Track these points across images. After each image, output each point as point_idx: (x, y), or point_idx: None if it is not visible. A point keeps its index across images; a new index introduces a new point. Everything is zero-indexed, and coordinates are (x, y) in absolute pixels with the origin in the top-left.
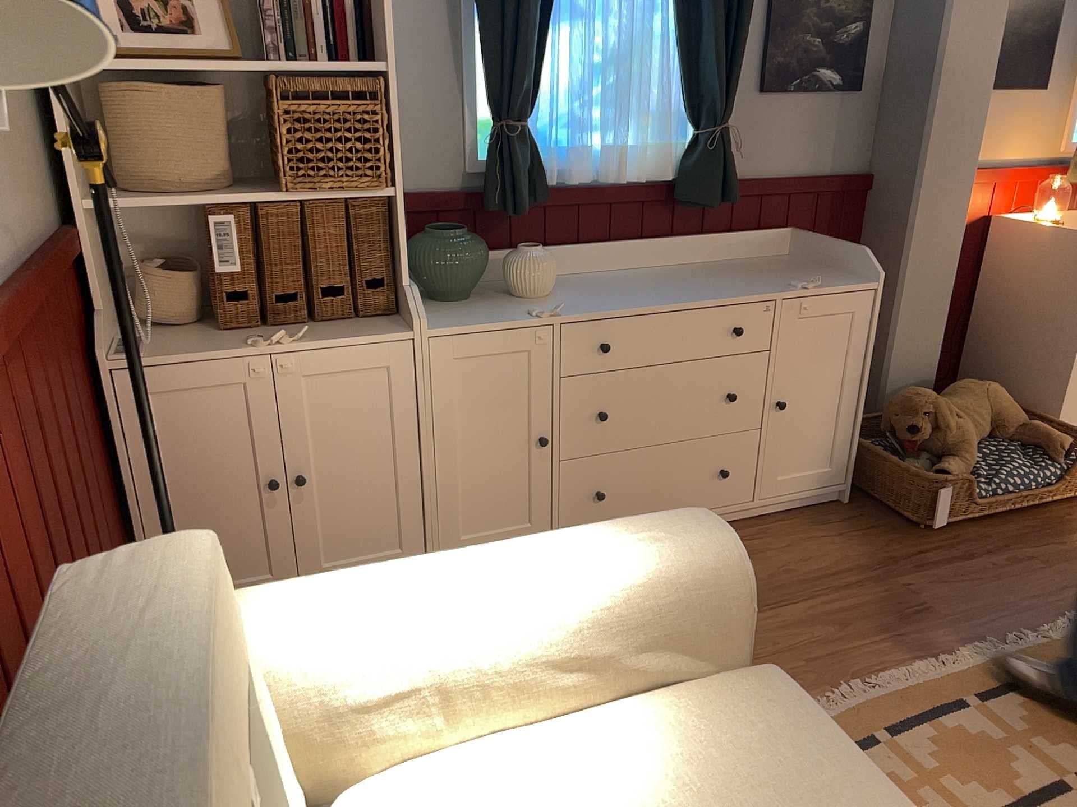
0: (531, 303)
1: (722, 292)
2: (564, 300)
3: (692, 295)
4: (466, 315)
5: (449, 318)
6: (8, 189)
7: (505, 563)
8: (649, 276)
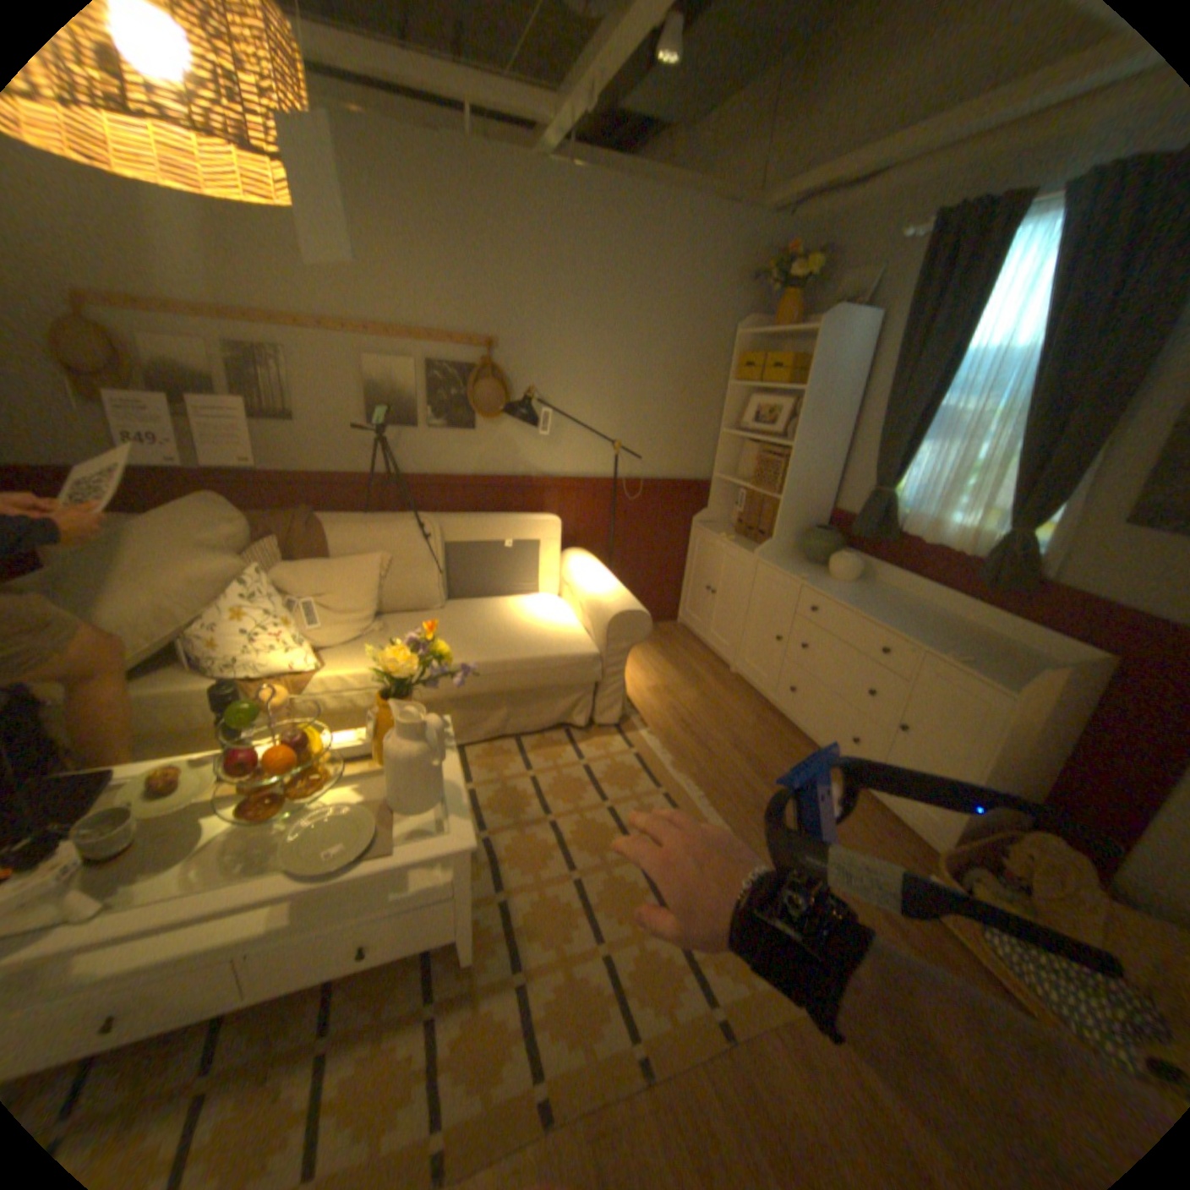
0: (822, 578)
1: (906, 628)
2: (838, 585)
3: (885, 617)
4: (787, 565)
5: (780, 562)
6: (664, 460)
7: (603, 581)
8: (925, 612)
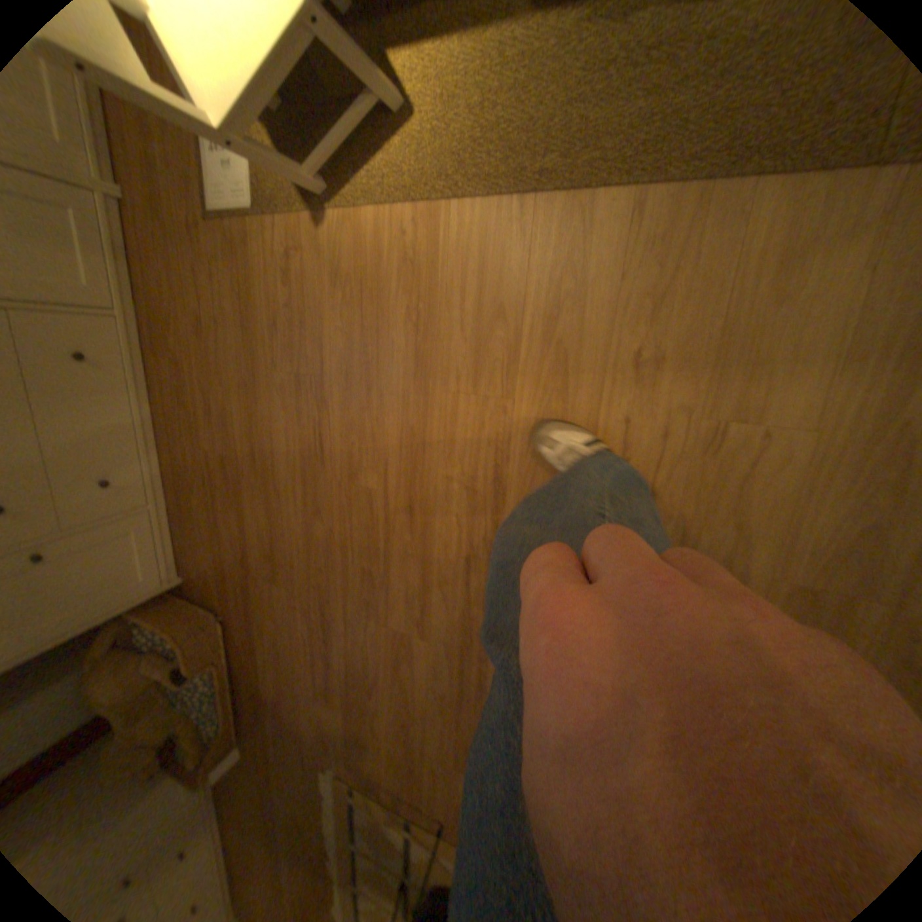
0: None
1: None
2: None
3: None
4: None
5: None
6: None
7: None
8: None
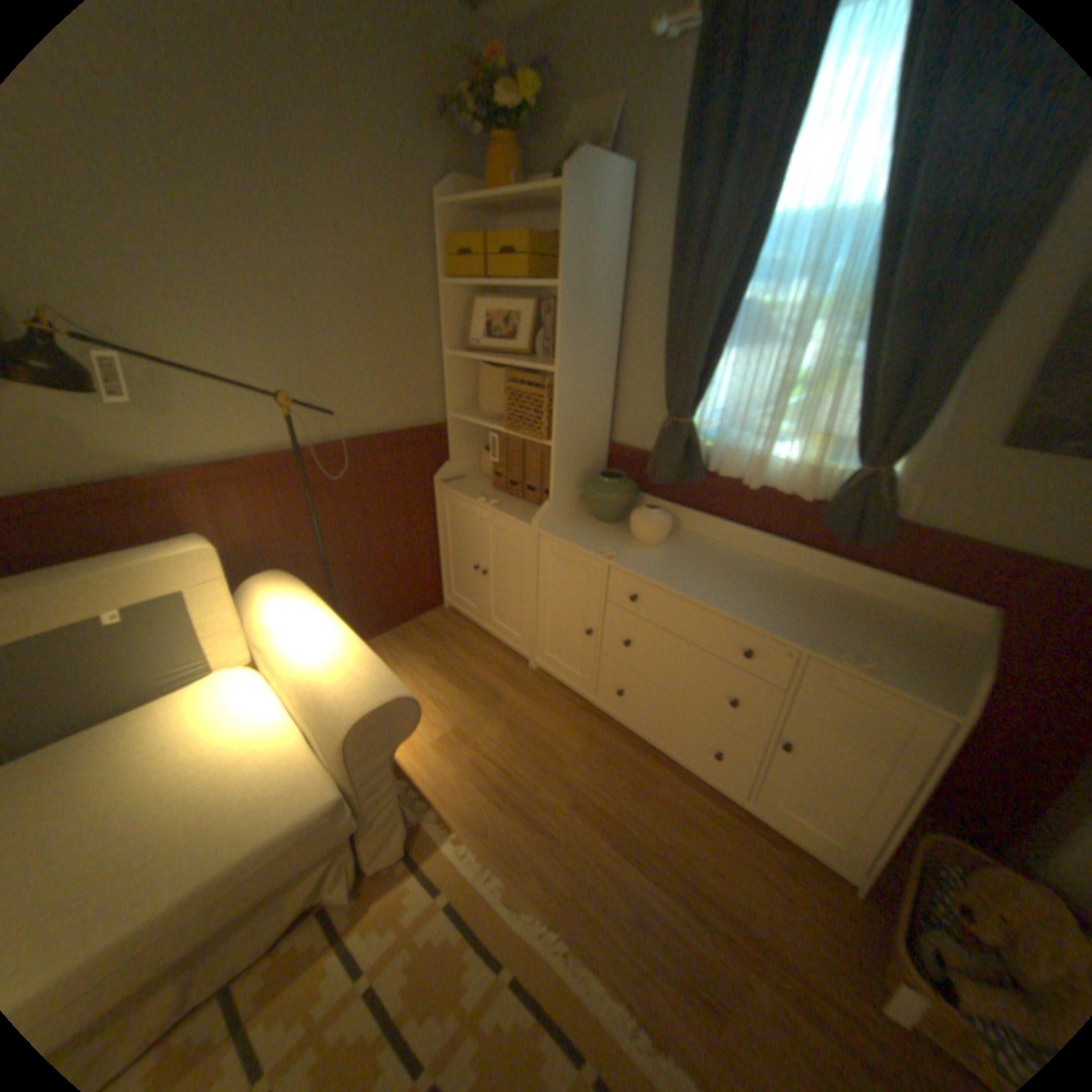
0: (627, 544)
1: (765, 615)
2: (650, 554)
3: (733, 602)
4: (577, 533)
5: (568, 529)
6: (373, 405)
7: (318, 639)
8: (760, 572)
